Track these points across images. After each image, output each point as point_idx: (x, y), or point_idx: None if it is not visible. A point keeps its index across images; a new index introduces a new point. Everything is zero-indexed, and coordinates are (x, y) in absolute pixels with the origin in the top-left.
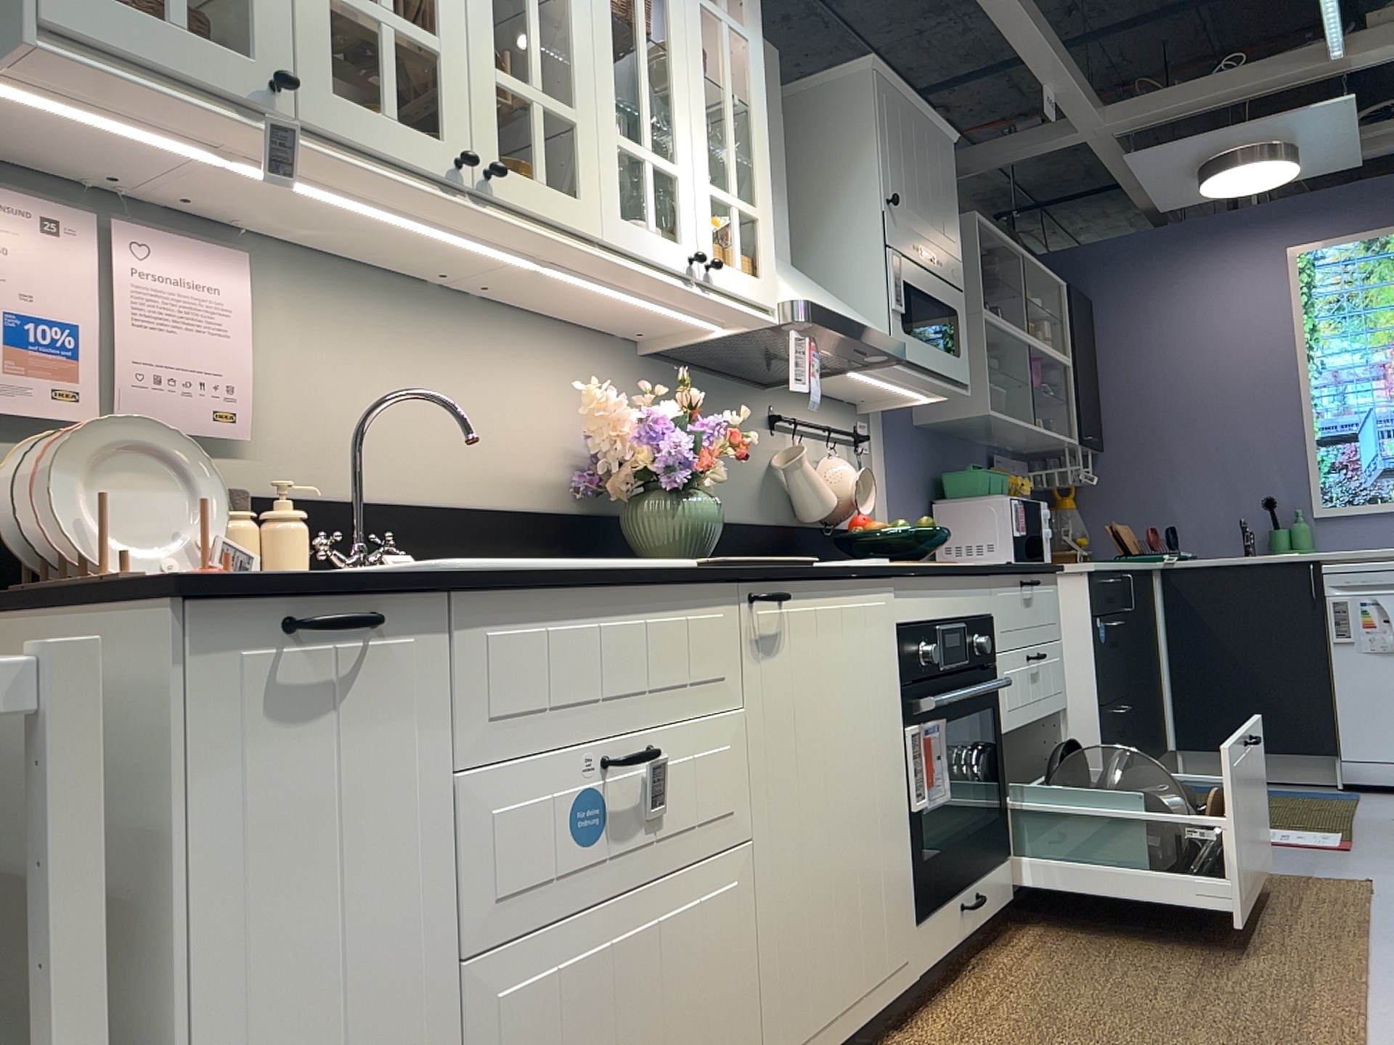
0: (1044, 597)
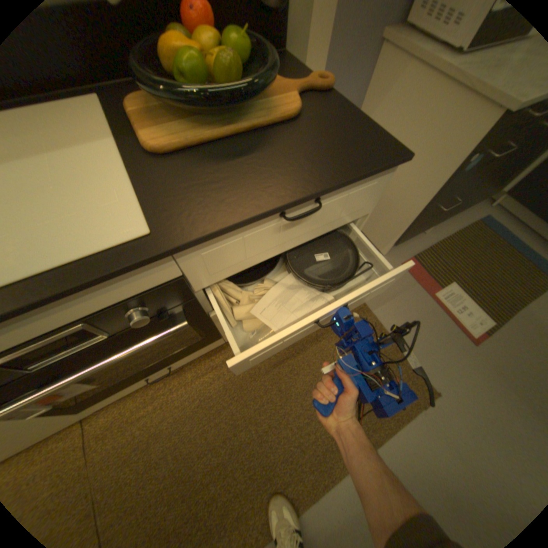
0: (337, 201)
